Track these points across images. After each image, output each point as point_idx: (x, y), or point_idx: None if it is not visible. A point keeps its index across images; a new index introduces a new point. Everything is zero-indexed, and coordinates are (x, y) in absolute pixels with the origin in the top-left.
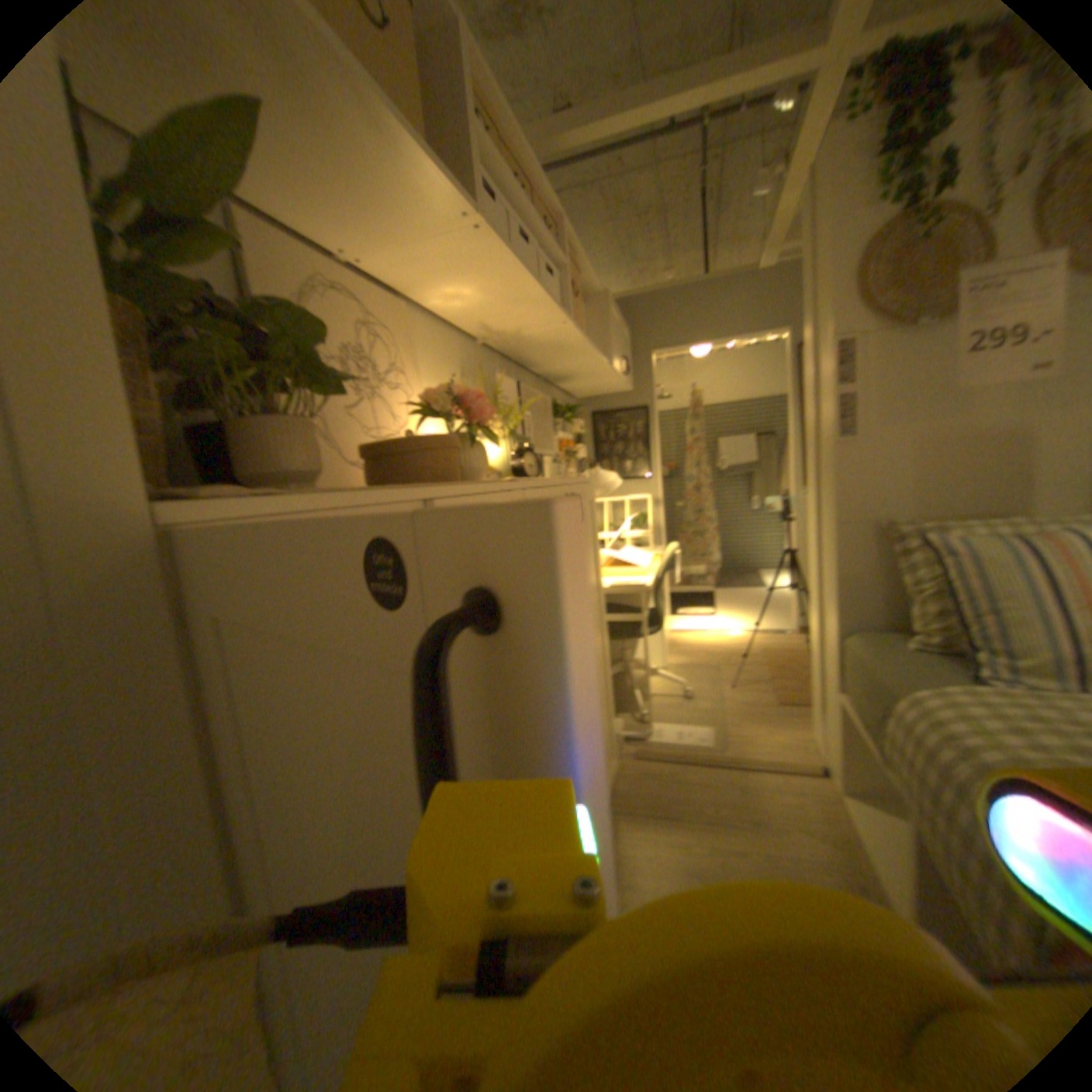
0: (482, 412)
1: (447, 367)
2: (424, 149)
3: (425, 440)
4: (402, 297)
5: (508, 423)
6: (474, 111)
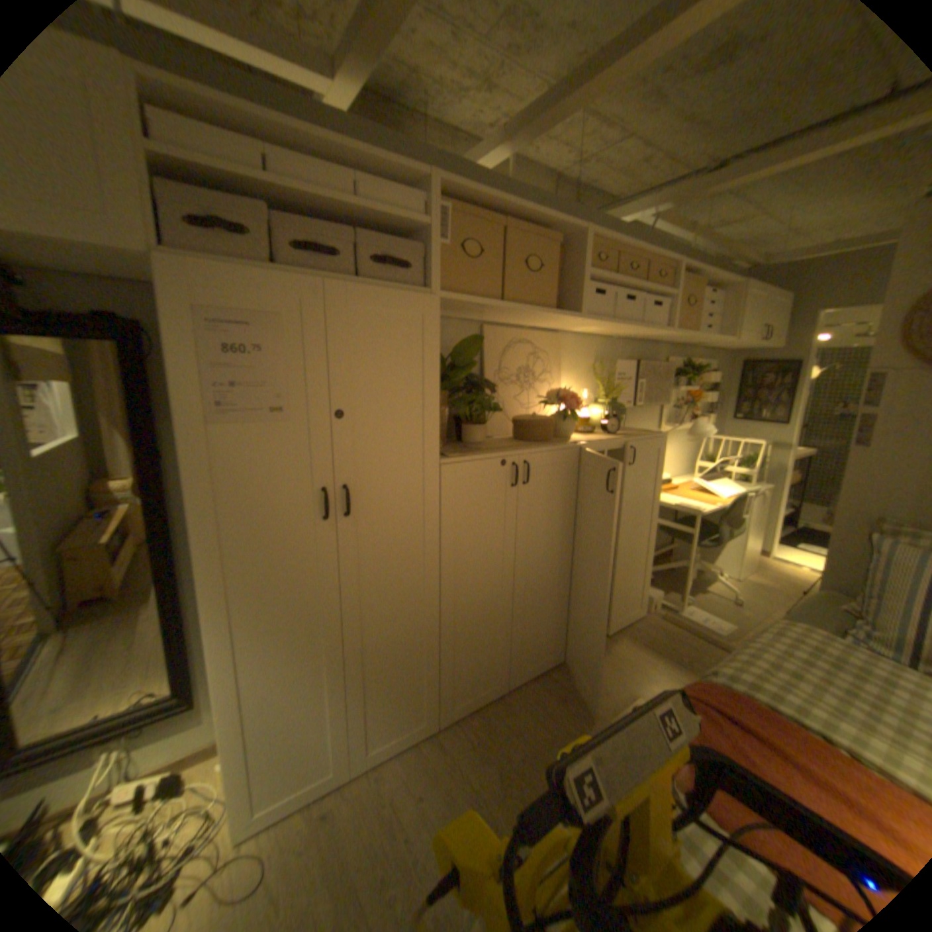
0: (579, 402)
1: (584, 361)
2: (549, 314)
3: (543, 417)
4: (559, 334)
5: (613, 396)
6: (597, 258)
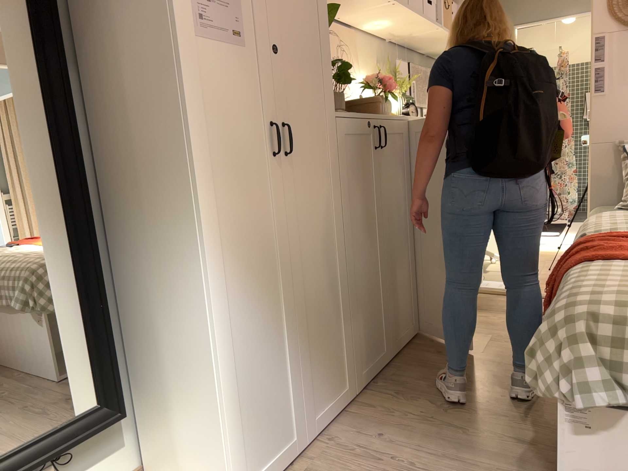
0: (389, 87)
1: (370, 61)
2: None
3: (366, 100)
4: (353, 31)
5: (401, 91)
6: None
